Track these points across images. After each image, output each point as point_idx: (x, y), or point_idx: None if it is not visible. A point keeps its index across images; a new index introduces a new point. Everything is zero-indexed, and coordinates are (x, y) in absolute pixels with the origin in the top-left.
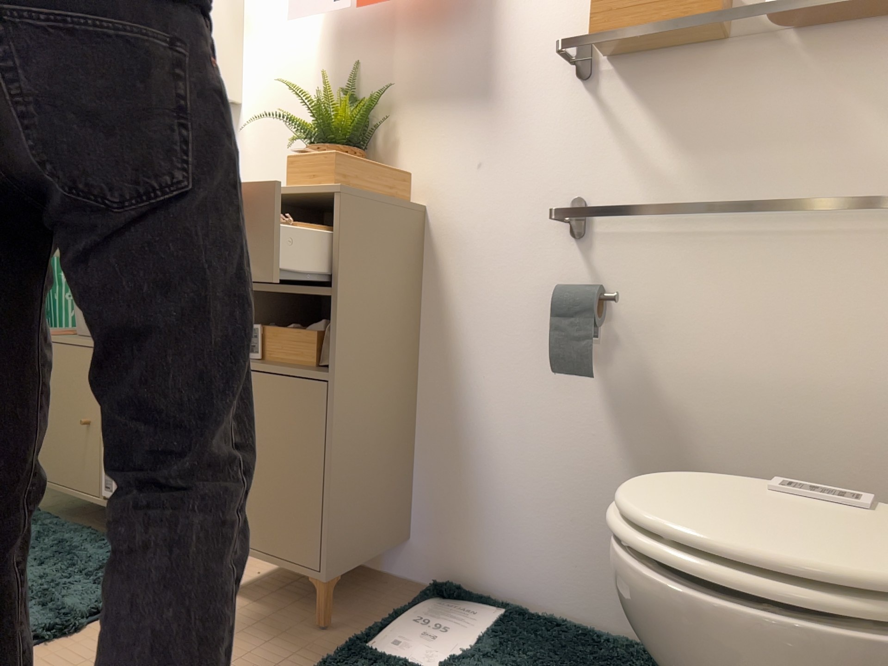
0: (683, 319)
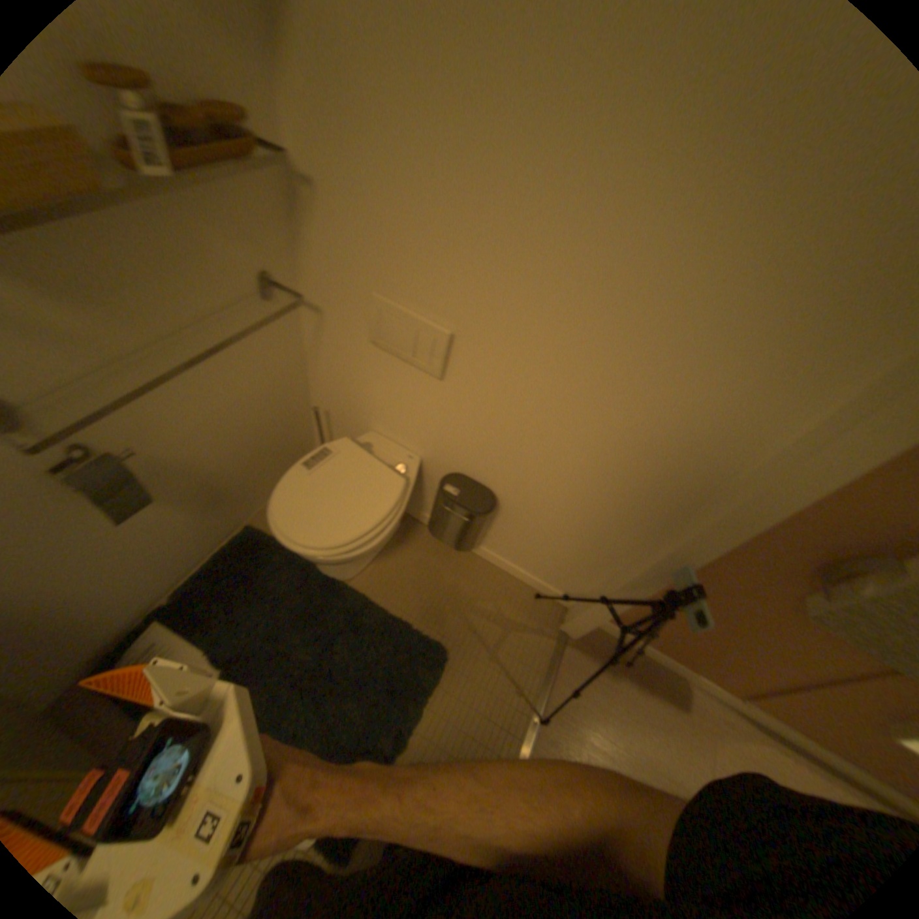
0: (159, 418)
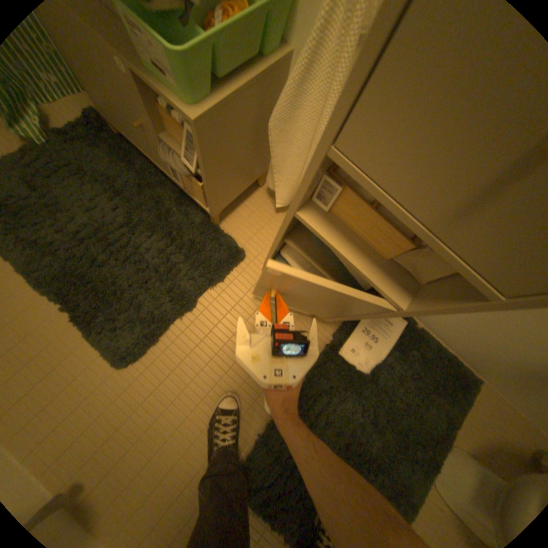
0: None
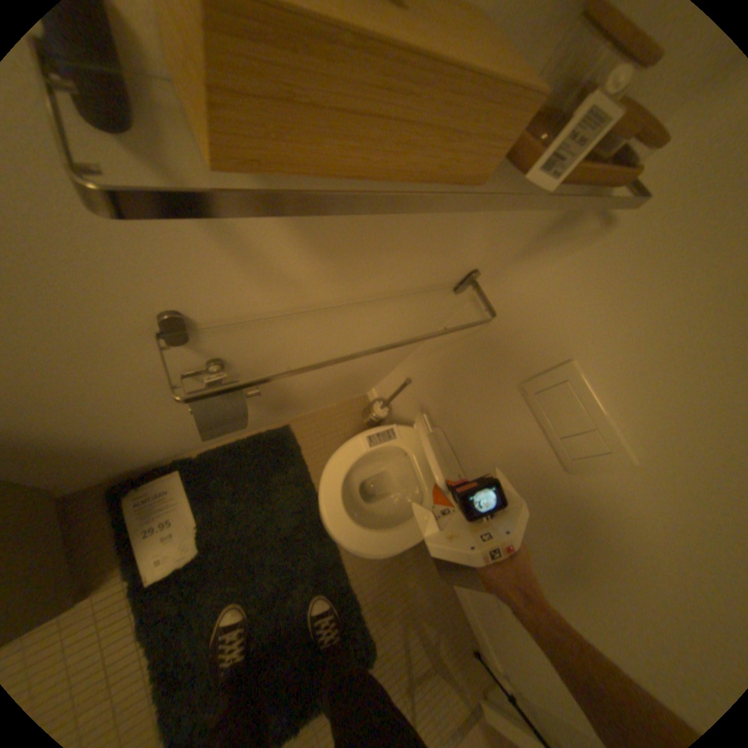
0: (294, 351)
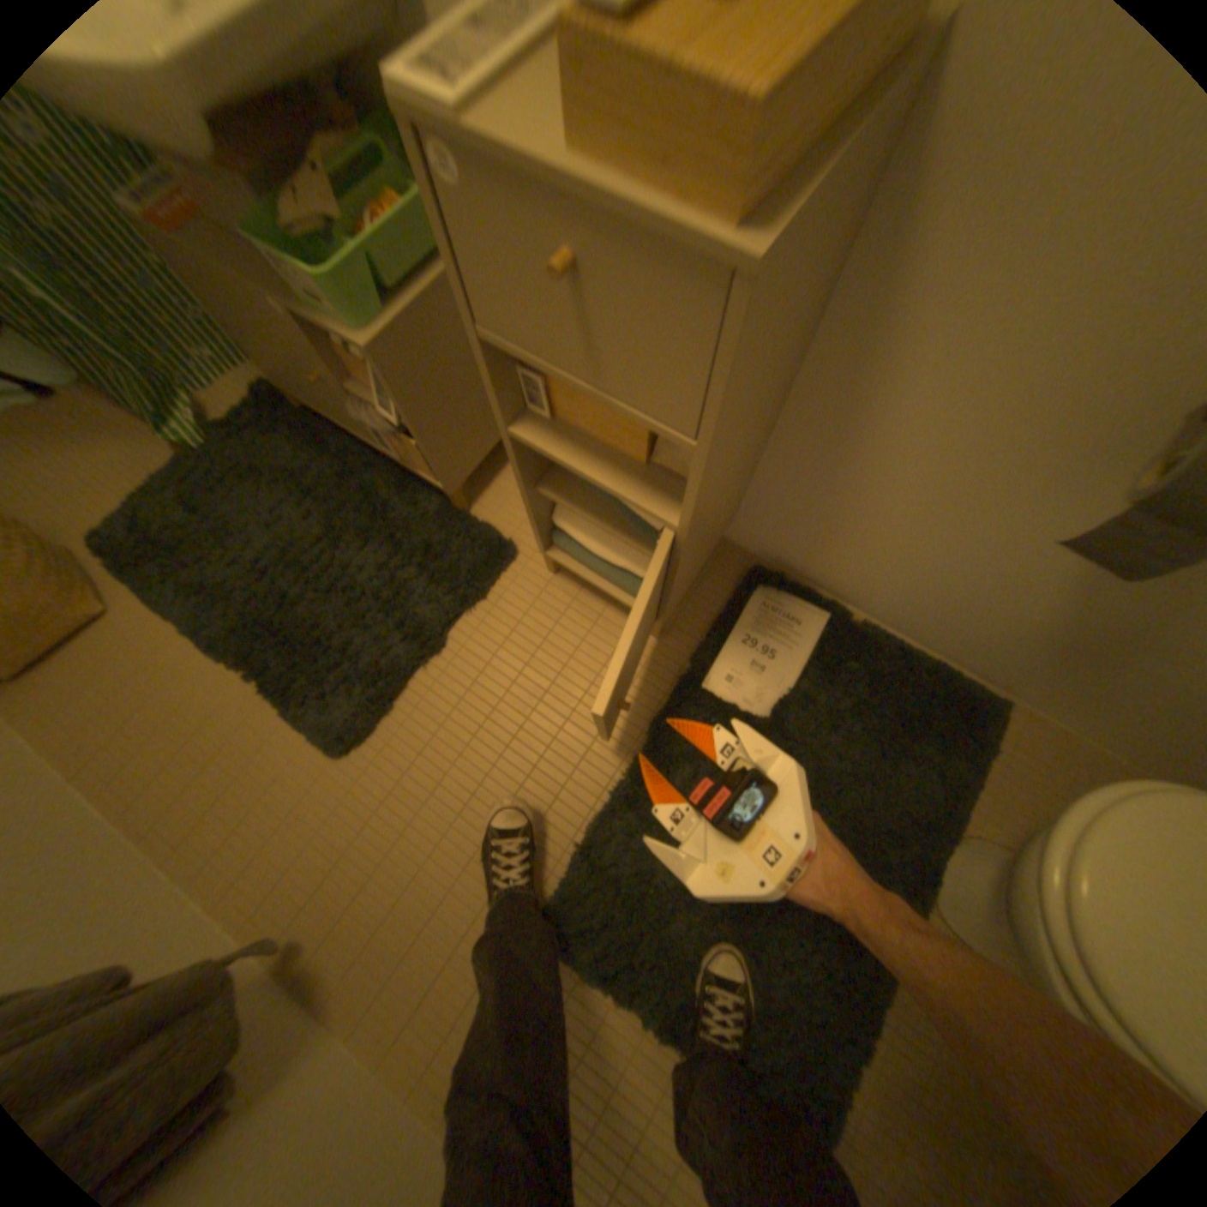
0: None
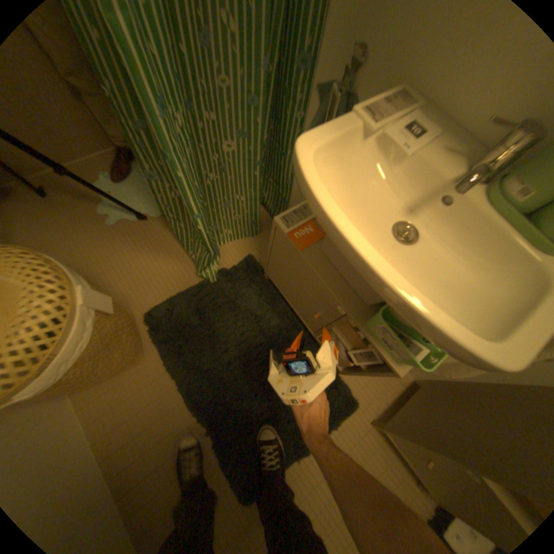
0: None
